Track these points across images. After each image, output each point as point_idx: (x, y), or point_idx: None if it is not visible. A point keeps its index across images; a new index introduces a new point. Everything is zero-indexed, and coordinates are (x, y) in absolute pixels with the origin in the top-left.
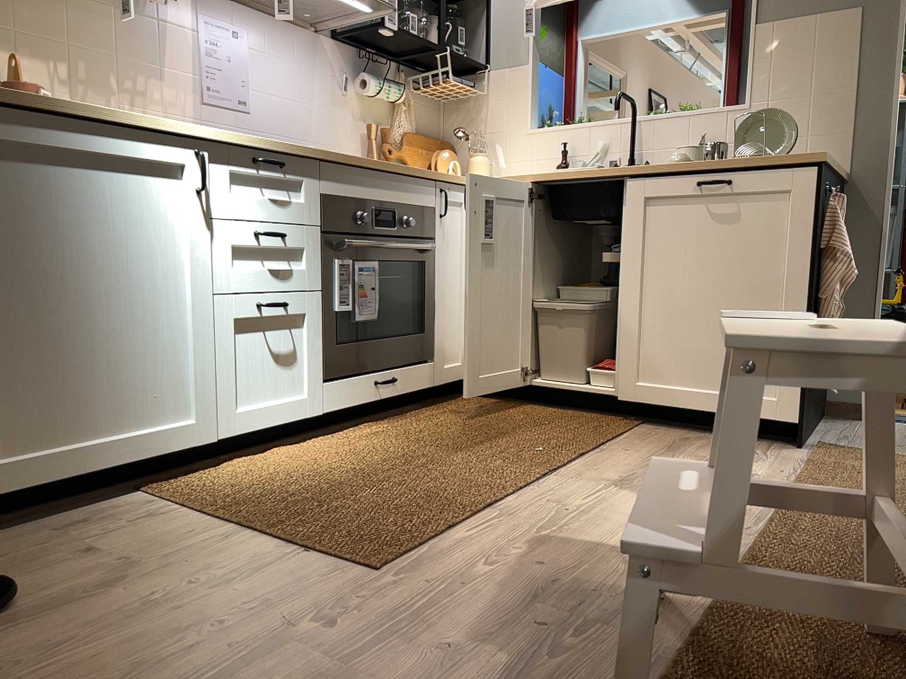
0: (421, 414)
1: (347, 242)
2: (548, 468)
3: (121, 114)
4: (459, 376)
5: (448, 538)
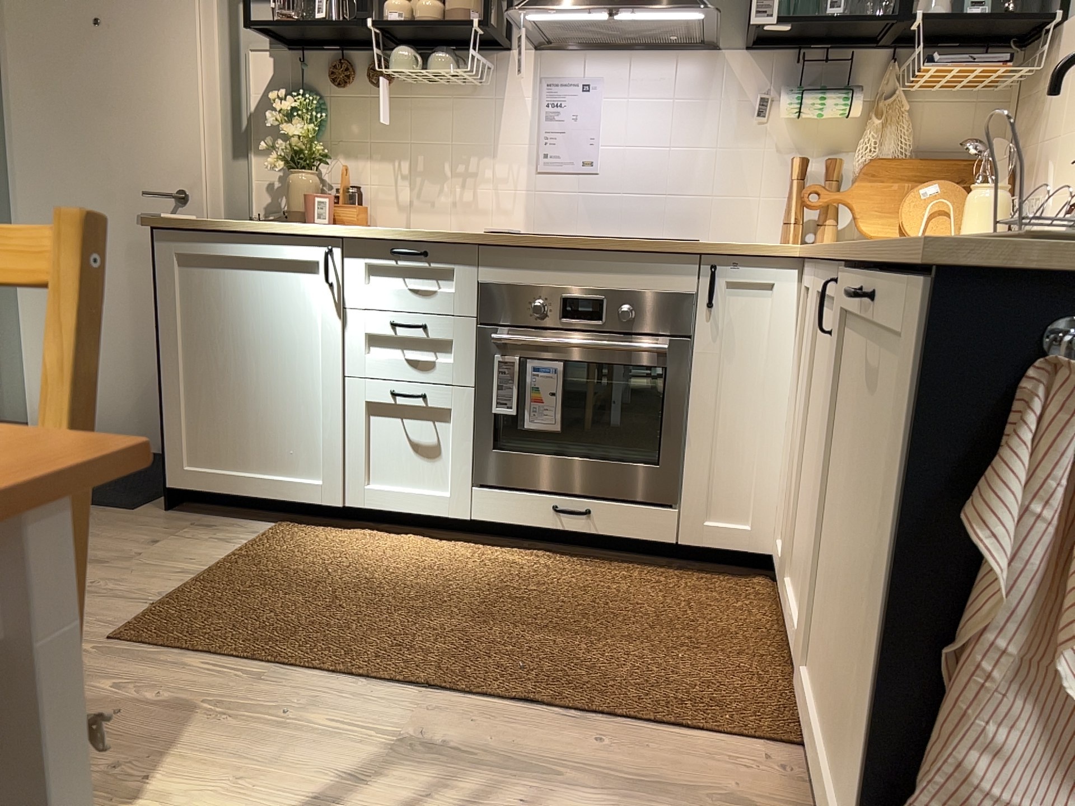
0: (640, 573)
1: (497, 338)
2: (444, 687)
3: (261, 224)
4: (743, 549)
5: (184, 658)
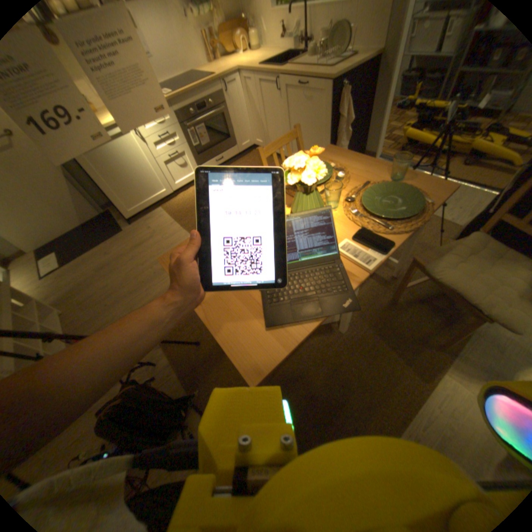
0: (236, 162)
1: (188, 123)
2: None
3: (104, 122)
4: (250, 144)
5: None
